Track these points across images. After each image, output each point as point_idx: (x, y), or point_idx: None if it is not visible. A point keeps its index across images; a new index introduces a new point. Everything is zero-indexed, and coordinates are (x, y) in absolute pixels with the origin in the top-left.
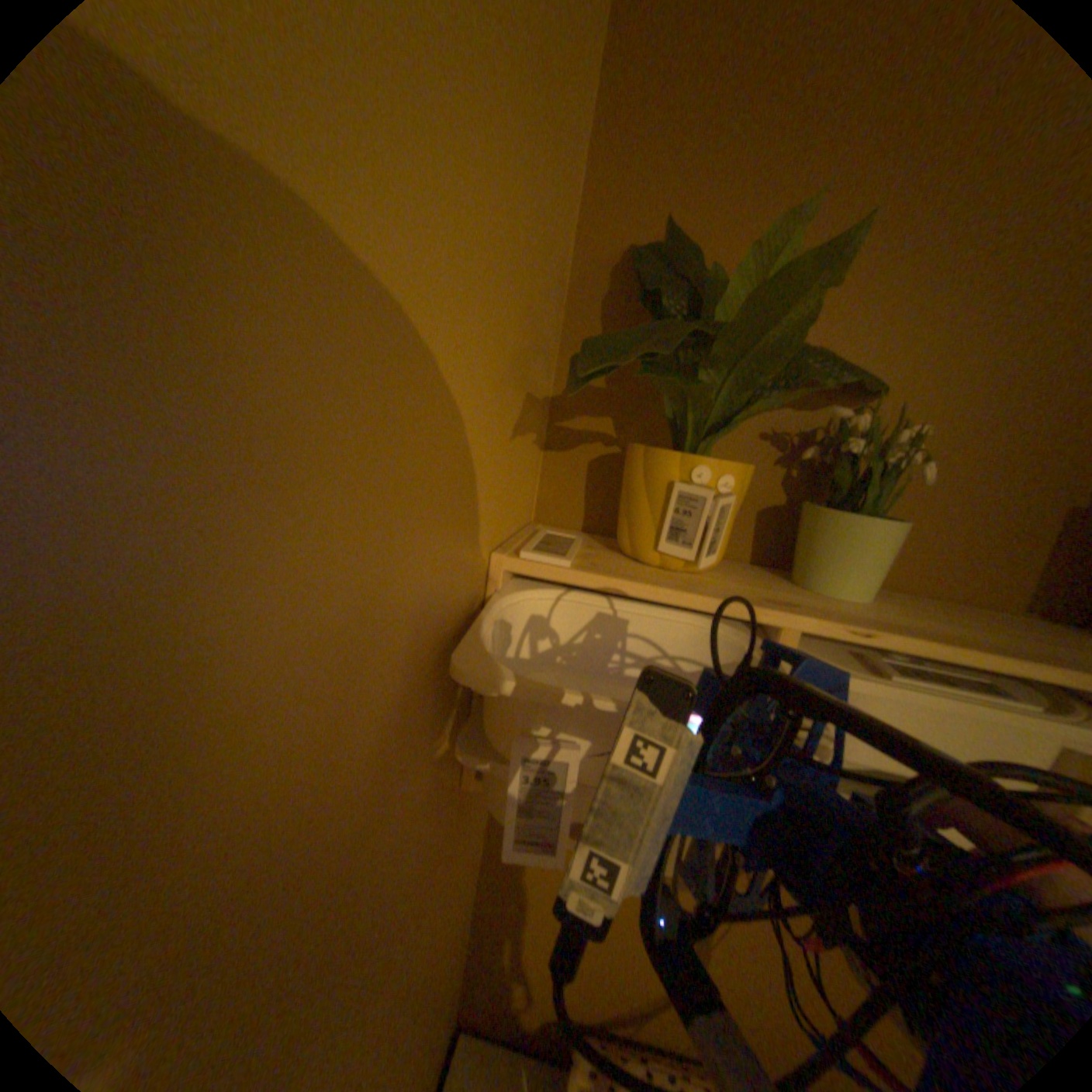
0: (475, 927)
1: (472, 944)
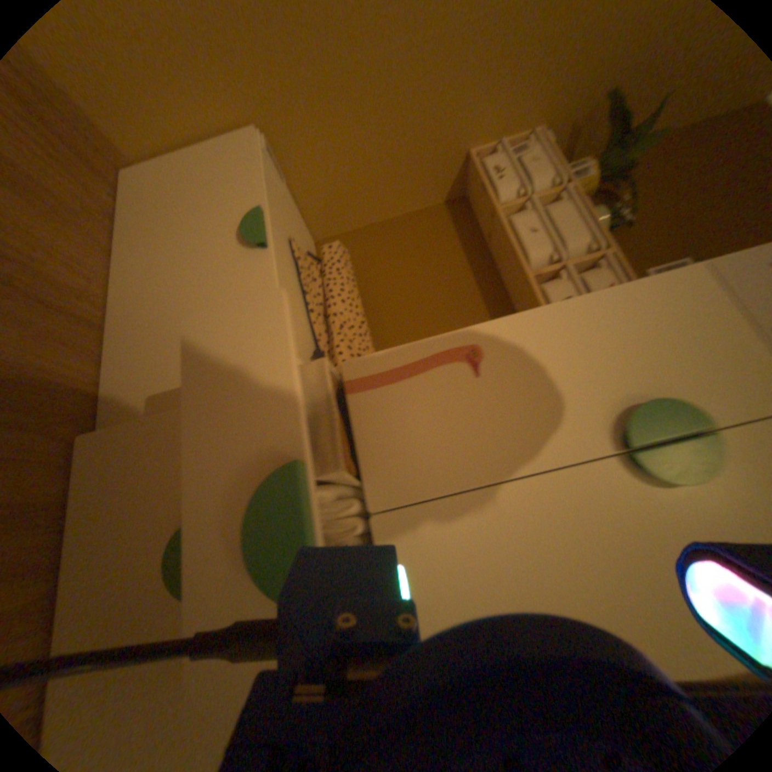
0: (361, 229)
1: (353, 232)
